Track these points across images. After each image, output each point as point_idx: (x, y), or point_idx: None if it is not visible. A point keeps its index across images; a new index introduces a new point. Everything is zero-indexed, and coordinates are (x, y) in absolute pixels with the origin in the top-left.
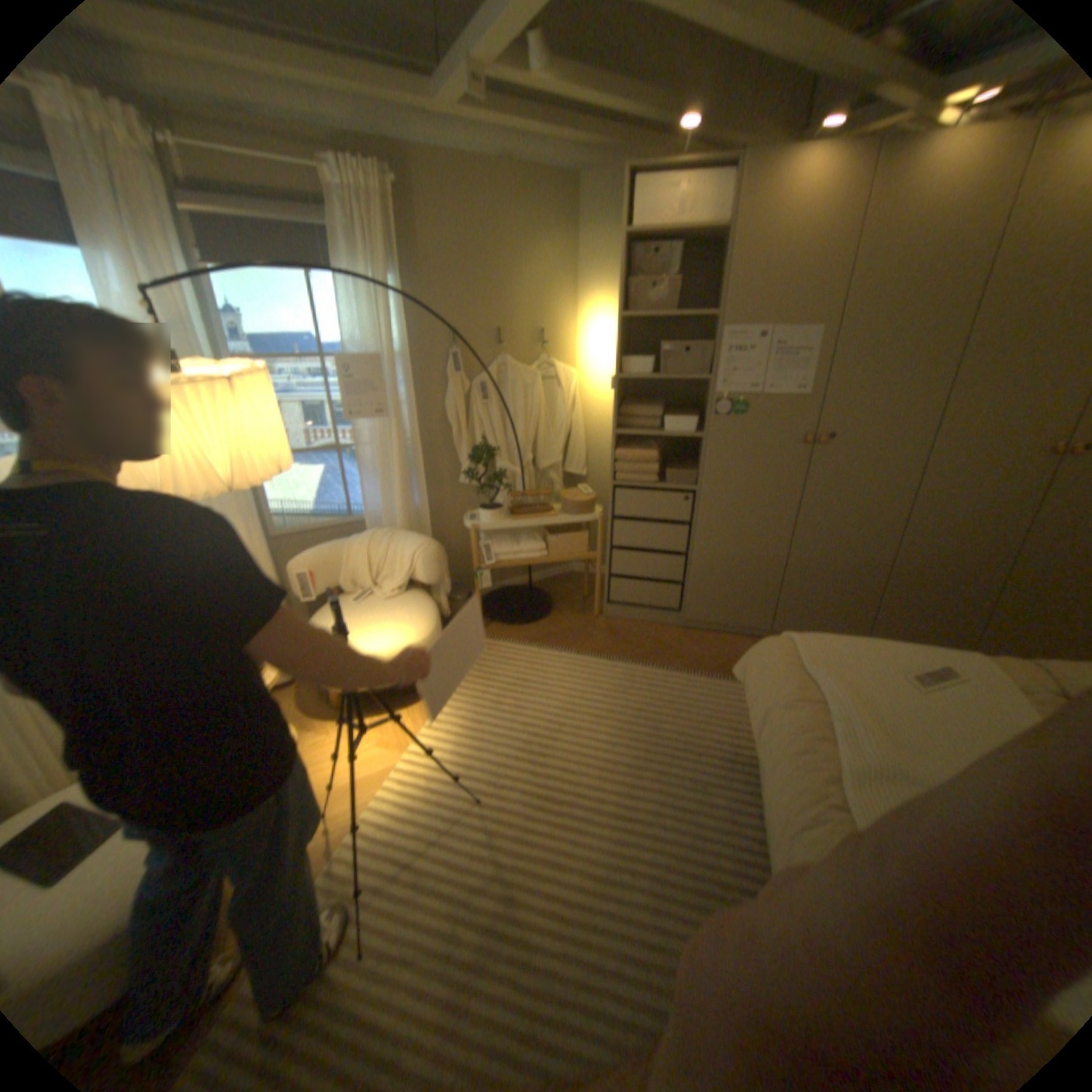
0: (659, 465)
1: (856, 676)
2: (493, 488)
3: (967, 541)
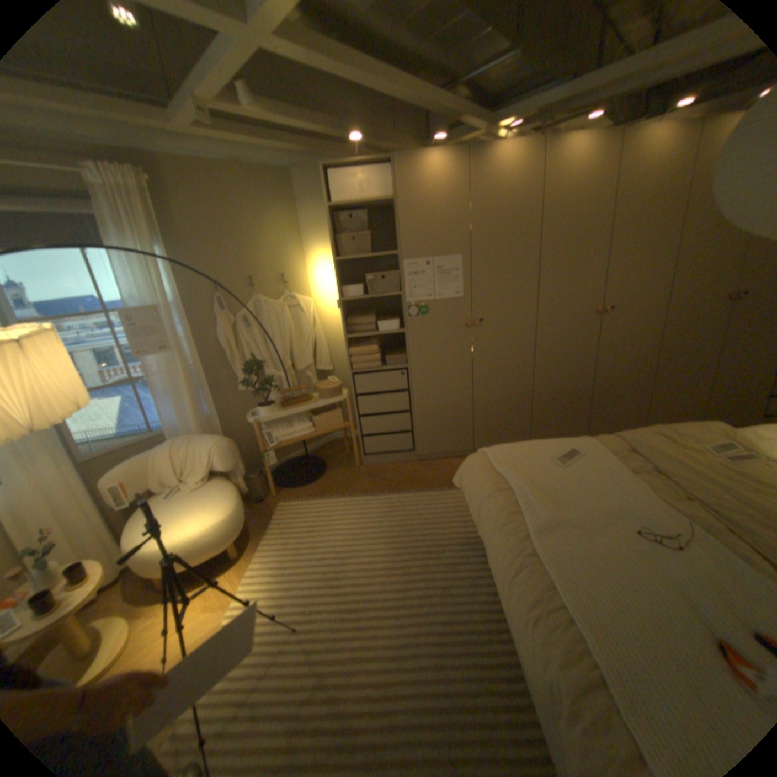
0: (380, 355)
1: (525, 467)
2: (265, 390)
3: (567, 371)
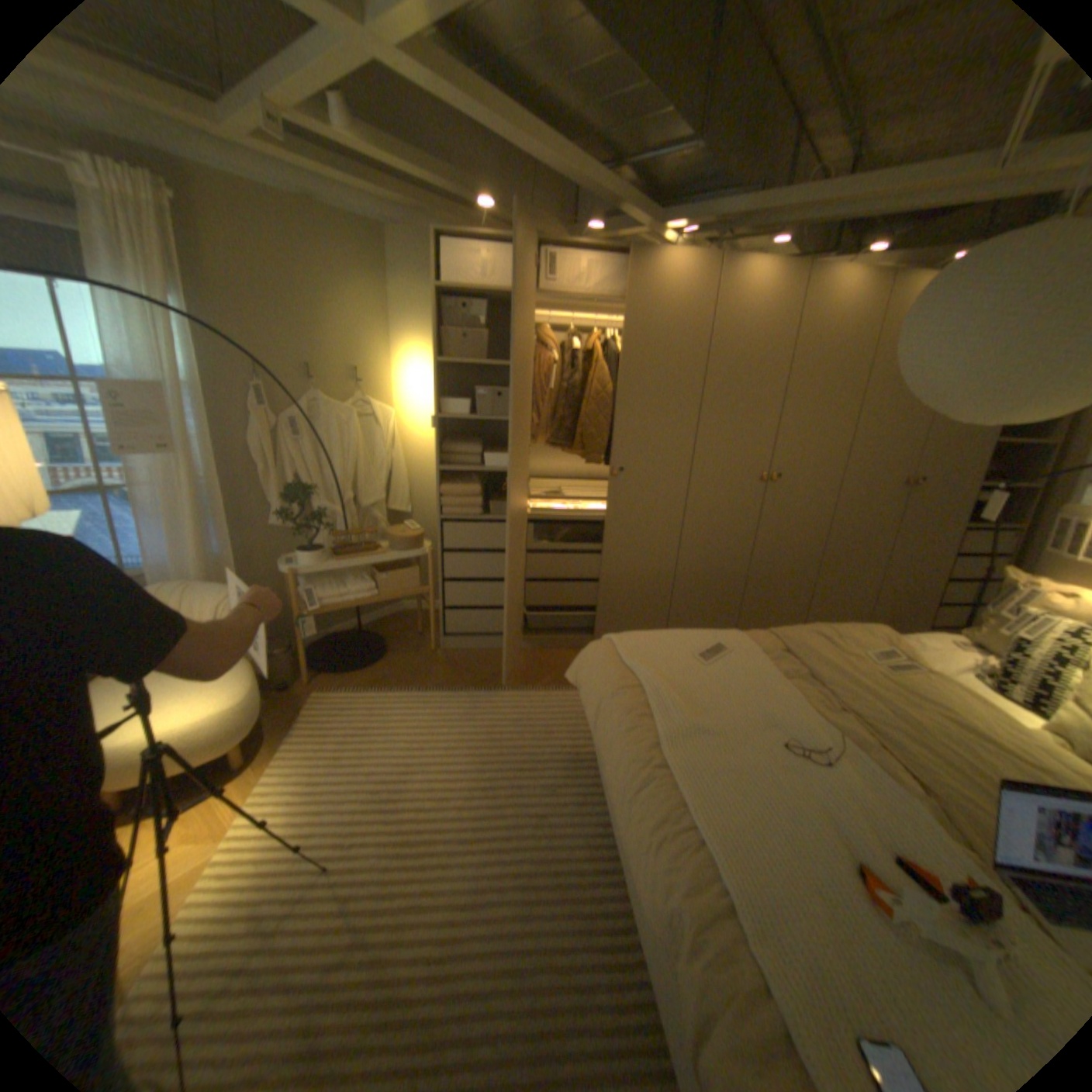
0: (482, 500)
1: (659, 661)
2: (311, 530)
3: (719, 549)
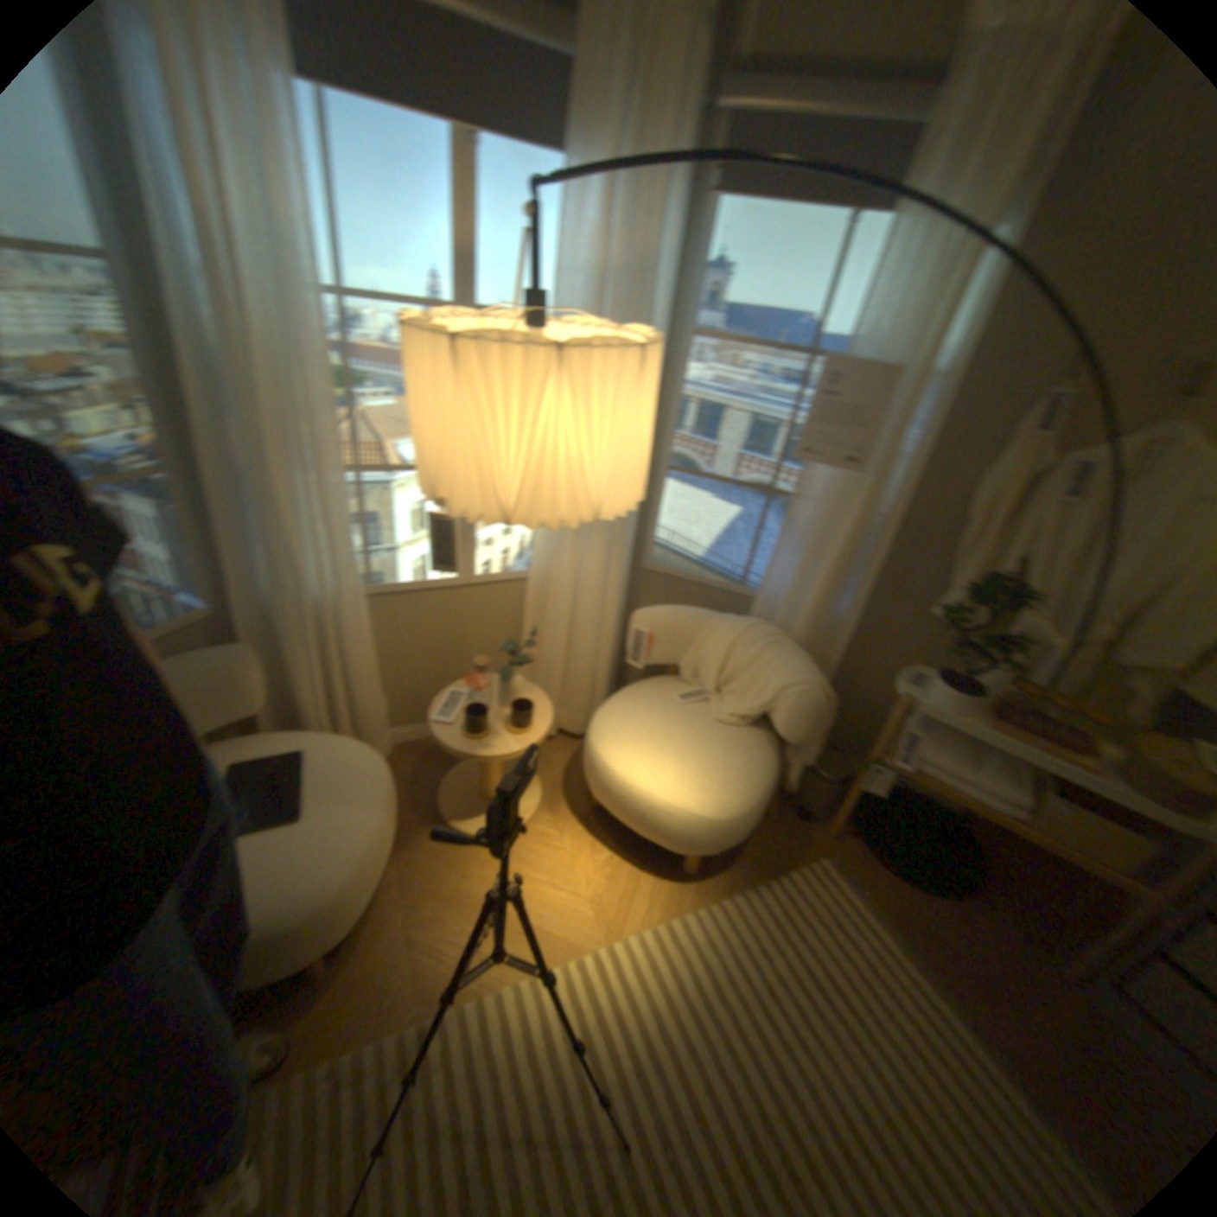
0: None
1: None
2: (987, 658)
3: None
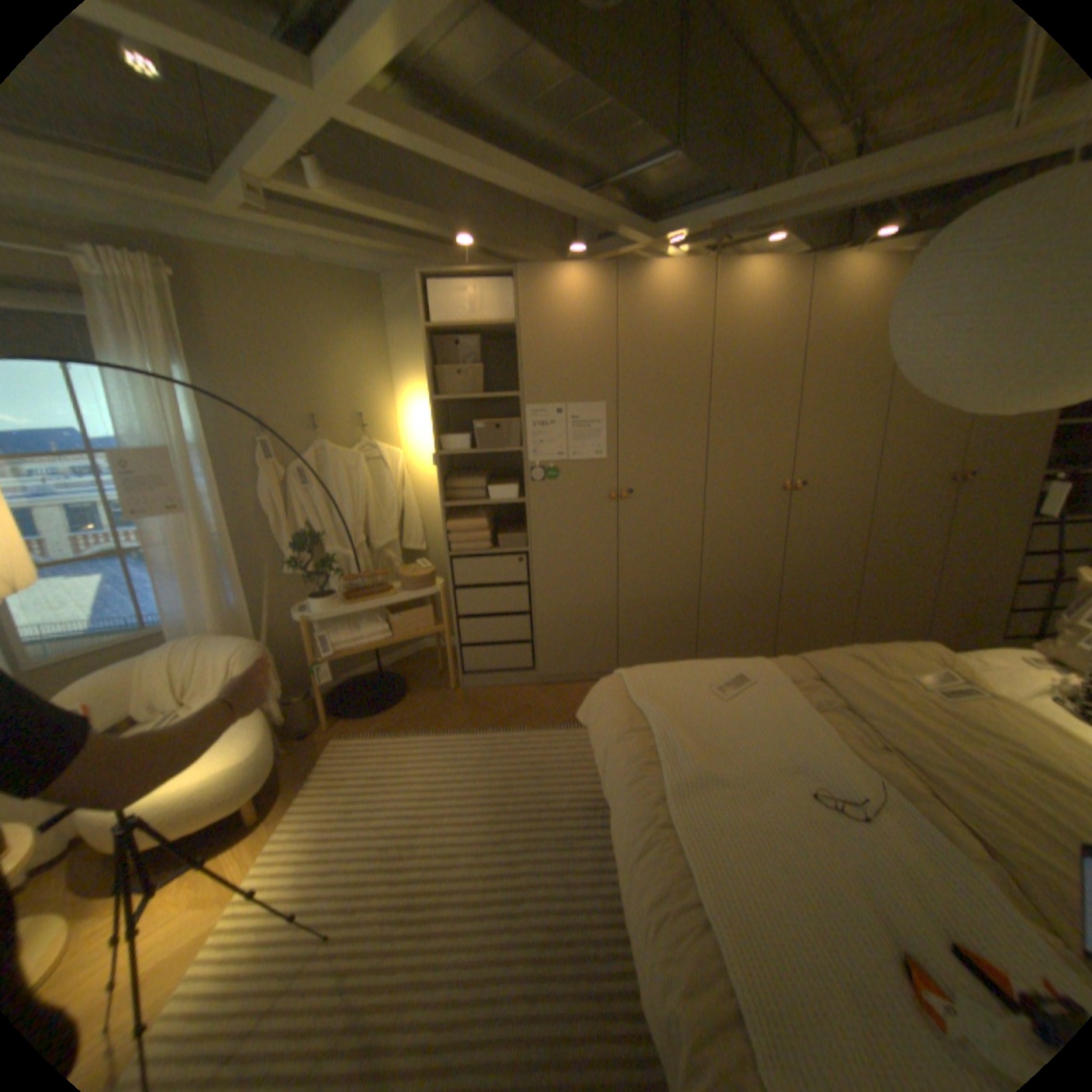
0: (491, 533)
1: (673, 698)
2: (321, 576)
3: (745, 566)
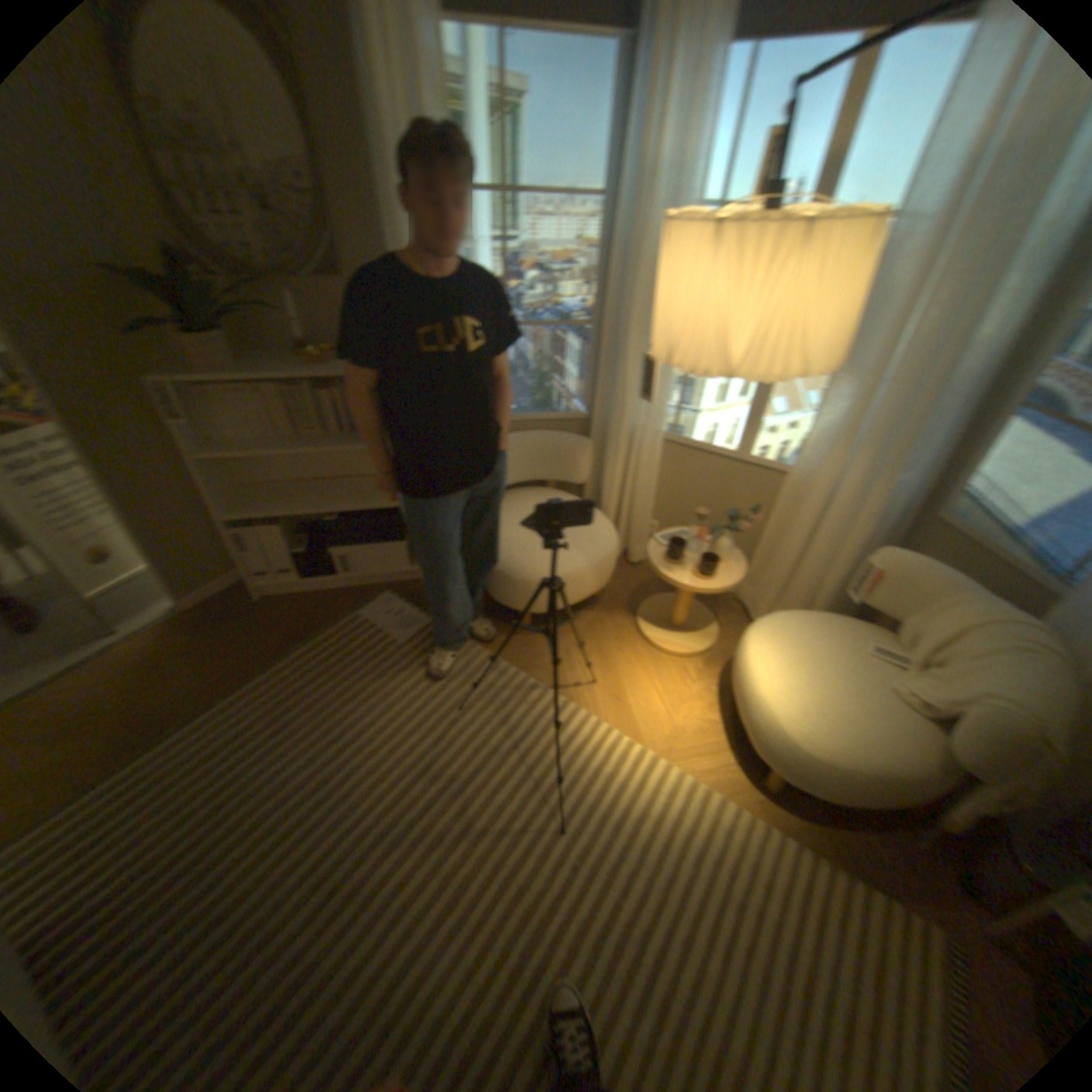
0: None
1: None
2: None
3: None
